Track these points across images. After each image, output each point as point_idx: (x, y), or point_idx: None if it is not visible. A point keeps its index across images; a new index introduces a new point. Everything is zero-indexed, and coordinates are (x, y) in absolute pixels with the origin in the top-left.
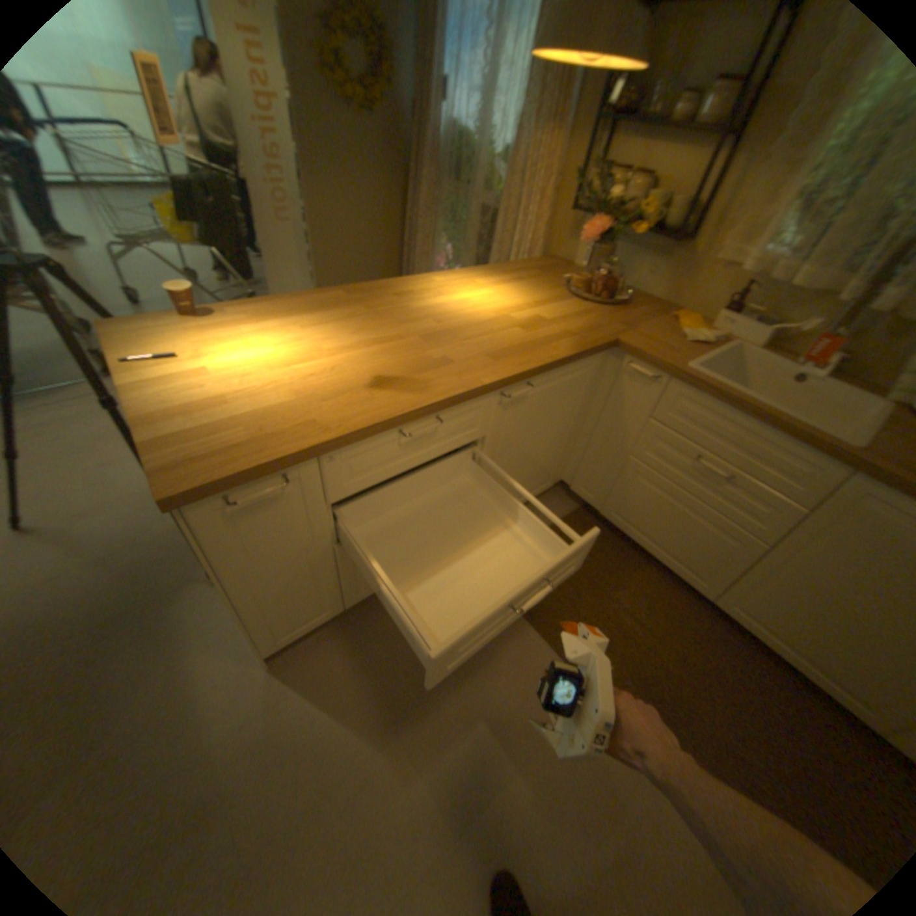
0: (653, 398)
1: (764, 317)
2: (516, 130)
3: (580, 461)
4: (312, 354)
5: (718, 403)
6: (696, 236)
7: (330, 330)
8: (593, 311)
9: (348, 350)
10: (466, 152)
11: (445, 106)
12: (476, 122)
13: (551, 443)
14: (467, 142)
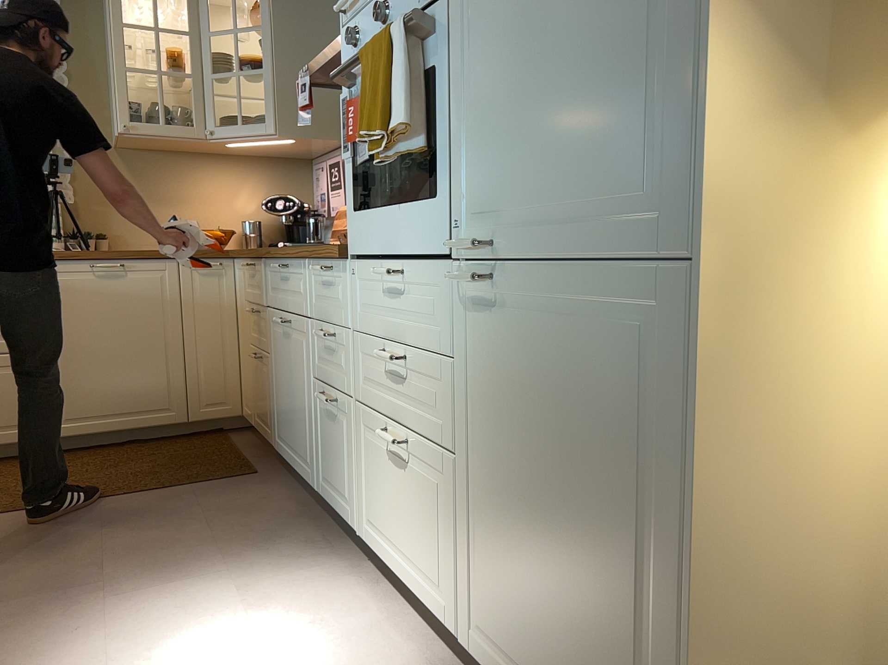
0: None
1: None
2: None
3: None
4: None
5: None
6: None
7: None
8: None
9: None
10: None
11: None
12: None
13: None
14: None
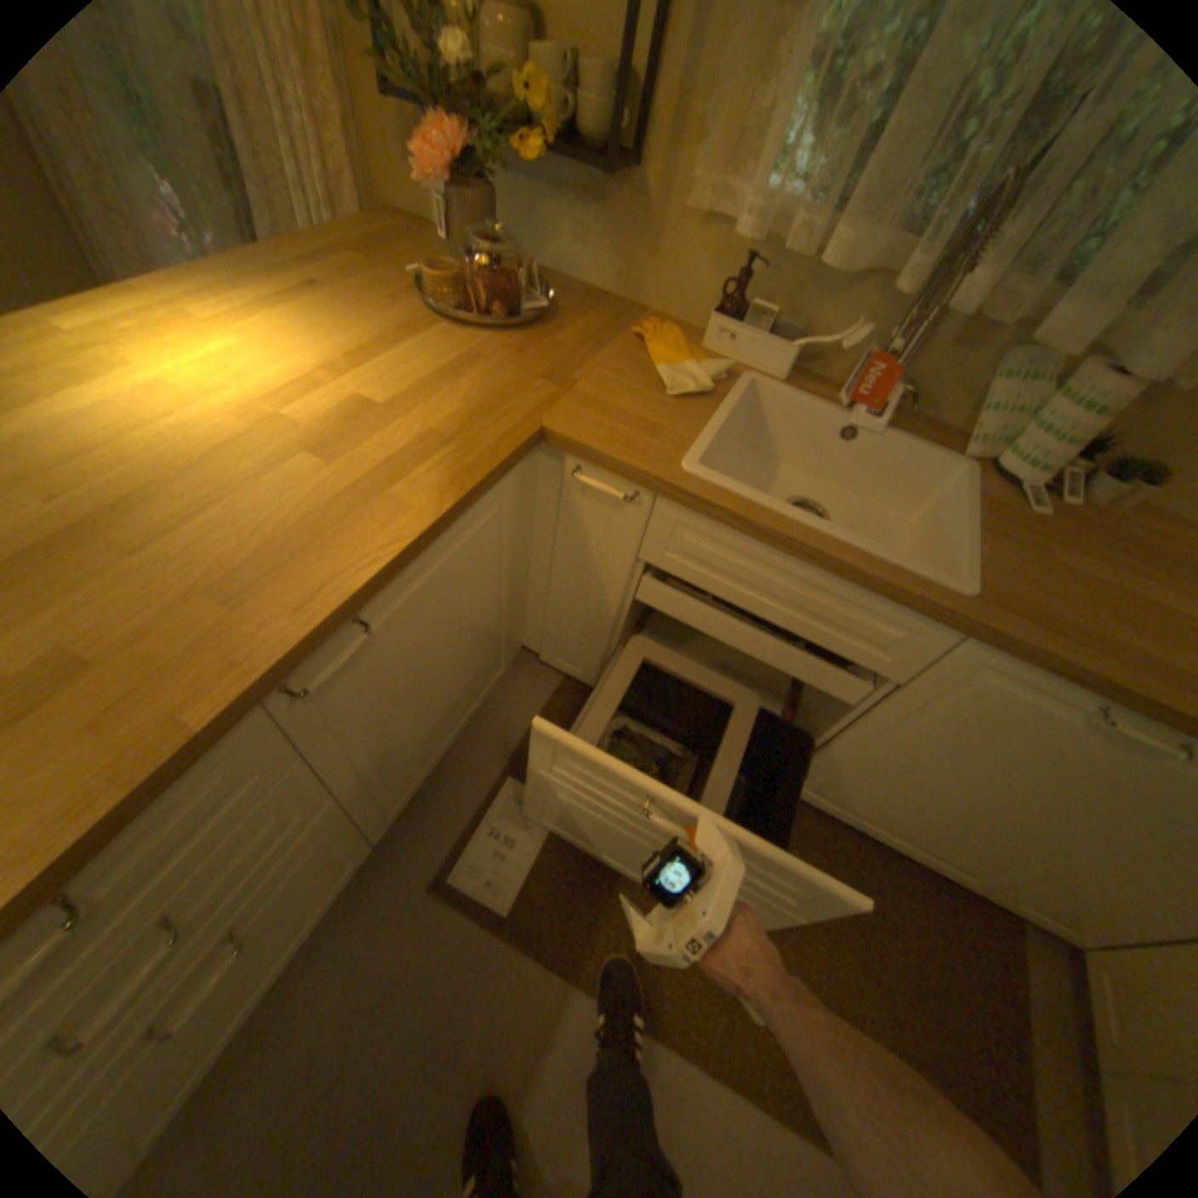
0: (633, 529)
1: (779, 325)
2: None
3: (541, 620)
4: None
5: (745, 538)
6: (641, 156)
7: None
8: (481, 353)
9: None
10: None
11: None
12: None
13: (475, 637)
14: None
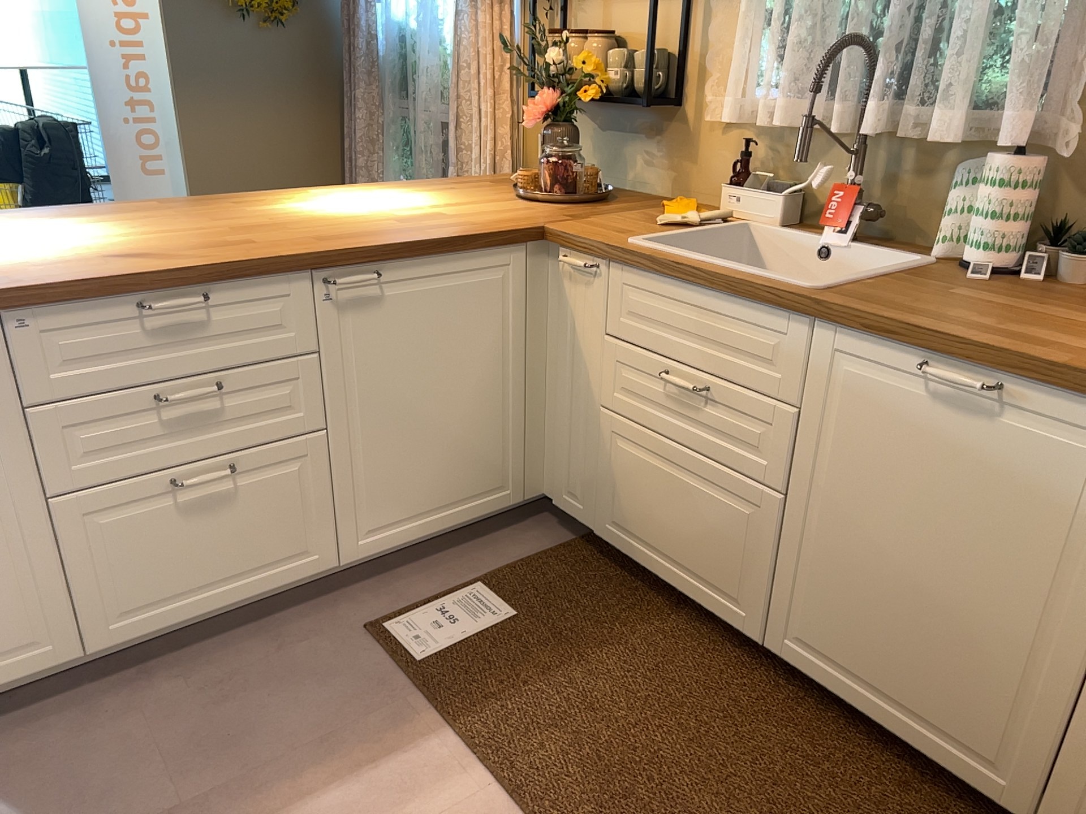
0: (599, 301)
1: (770, 187)
2: (455, 19)
3: (554, 447)
4: (59, 241)
5: (659, 279)
6: (679, 103)
7: (105, 227)
8: (533, 209)
9: (113, 238)
10: (410, 59)
11: (382, 11)
12: (419, 22)
13: (474, 399)
14: (410, 47)
